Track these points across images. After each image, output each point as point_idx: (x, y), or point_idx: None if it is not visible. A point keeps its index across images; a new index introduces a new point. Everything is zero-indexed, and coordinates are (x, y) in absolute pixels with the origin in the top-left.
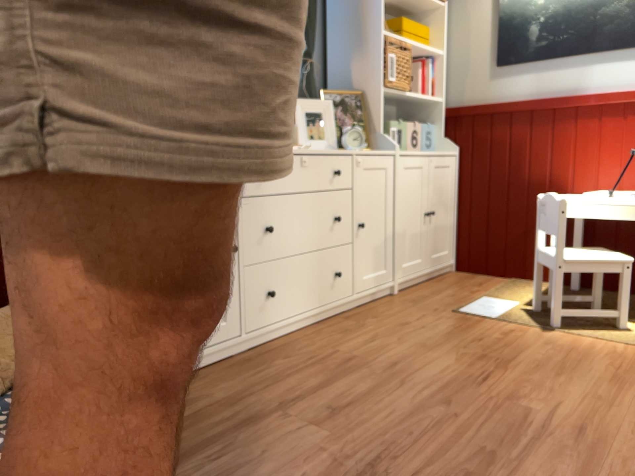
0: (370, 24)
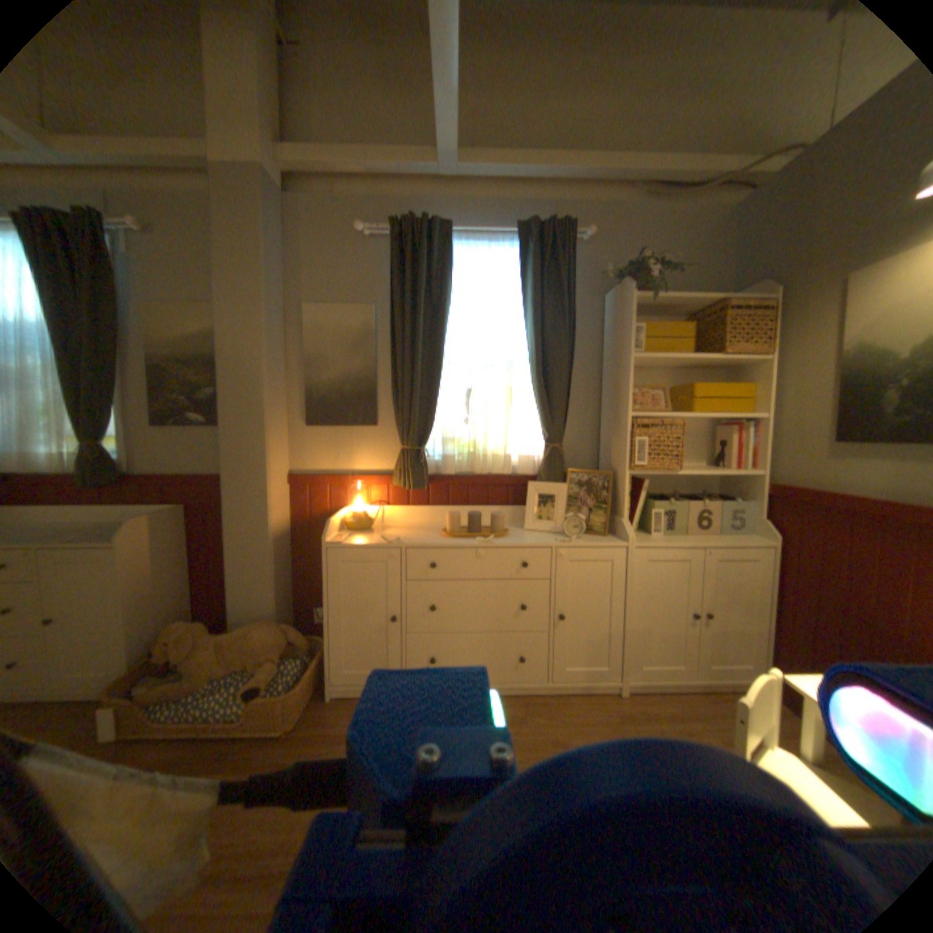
0: (622, 405)
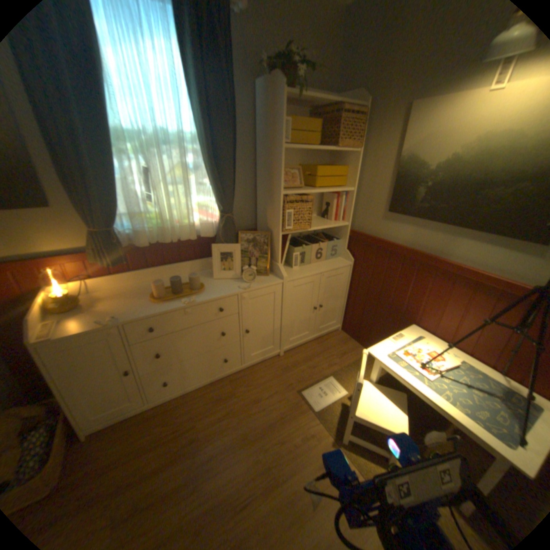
0: (276, 185)
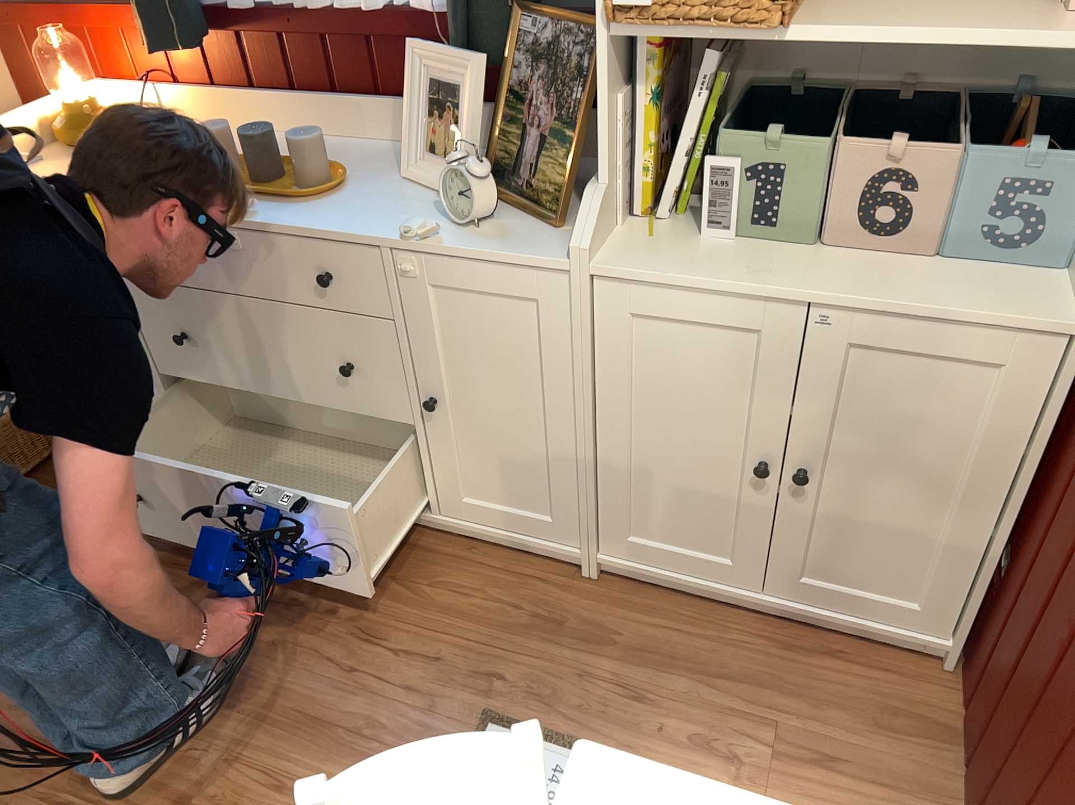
0: None
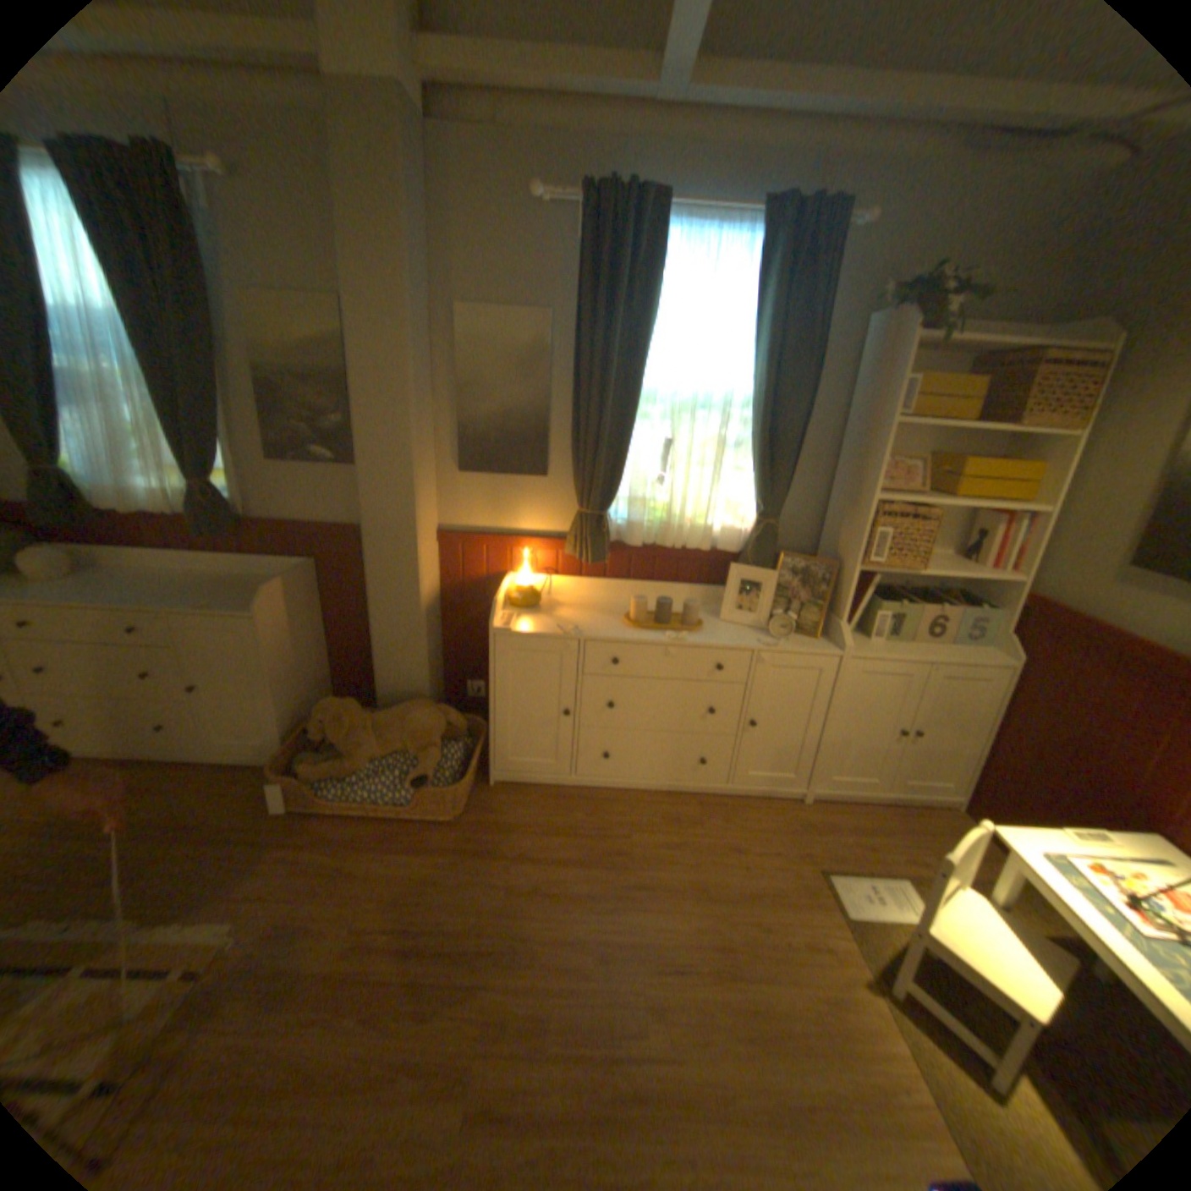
0: (867, 483)
